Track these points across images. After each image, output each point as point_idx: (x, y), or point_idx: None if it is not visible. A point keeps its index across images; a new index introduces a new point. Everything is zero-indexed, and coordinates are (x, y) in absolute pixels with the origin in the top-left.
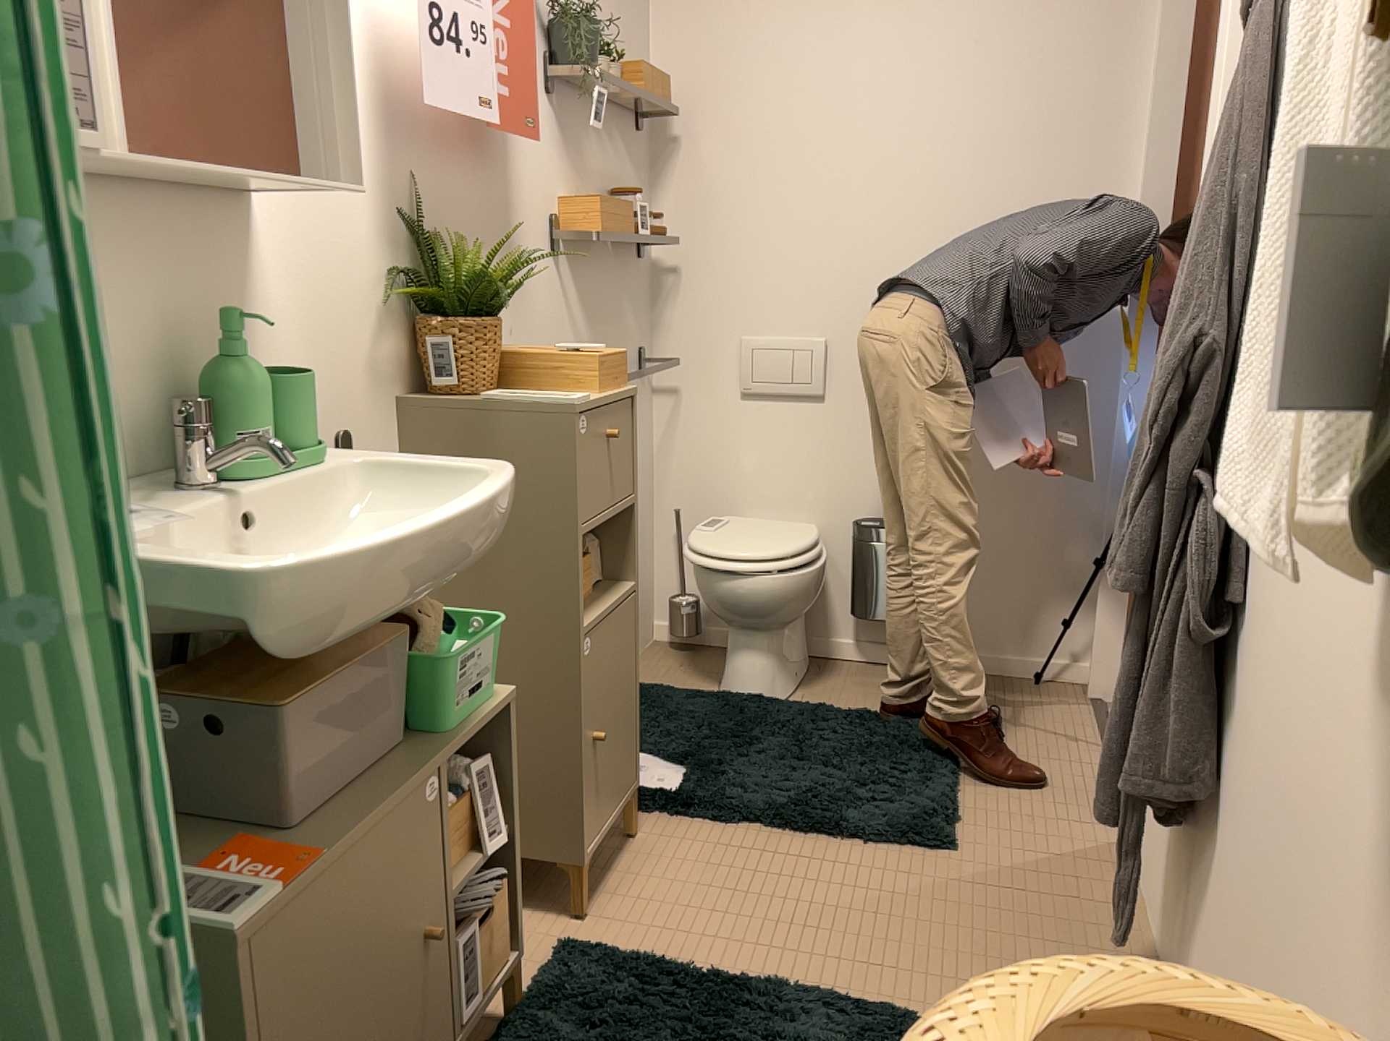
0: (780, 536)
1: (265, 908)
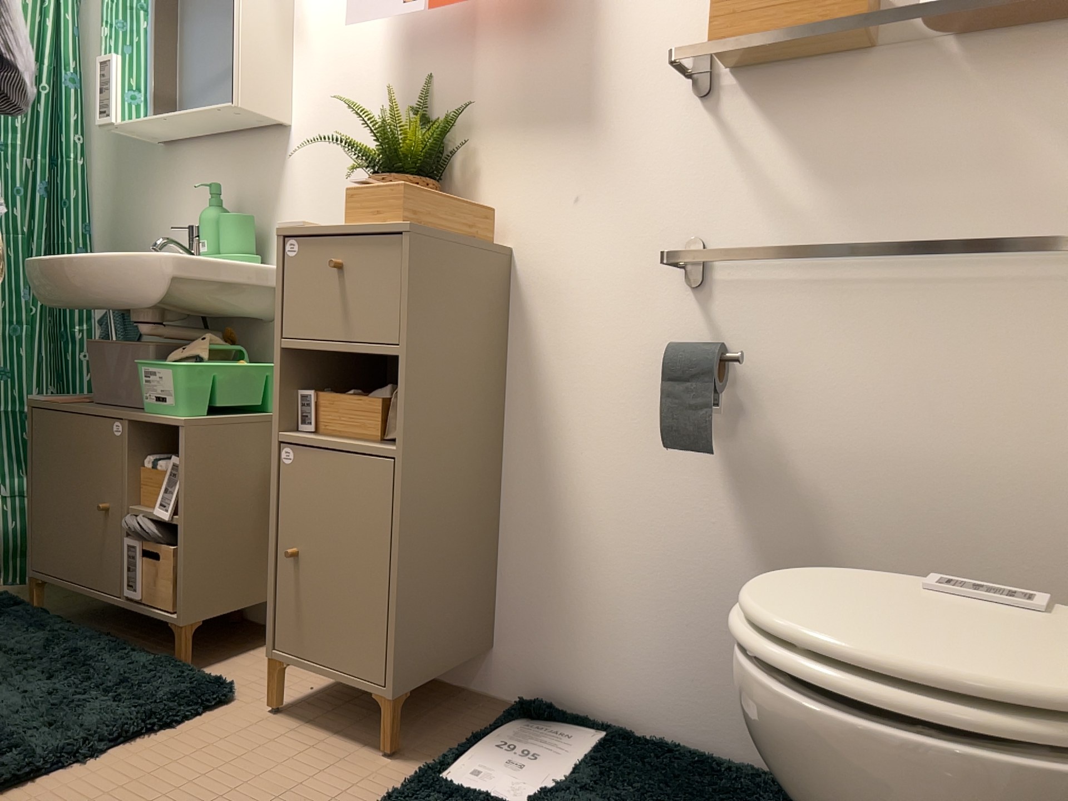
0: (960, 641)
1: (30, 403)
